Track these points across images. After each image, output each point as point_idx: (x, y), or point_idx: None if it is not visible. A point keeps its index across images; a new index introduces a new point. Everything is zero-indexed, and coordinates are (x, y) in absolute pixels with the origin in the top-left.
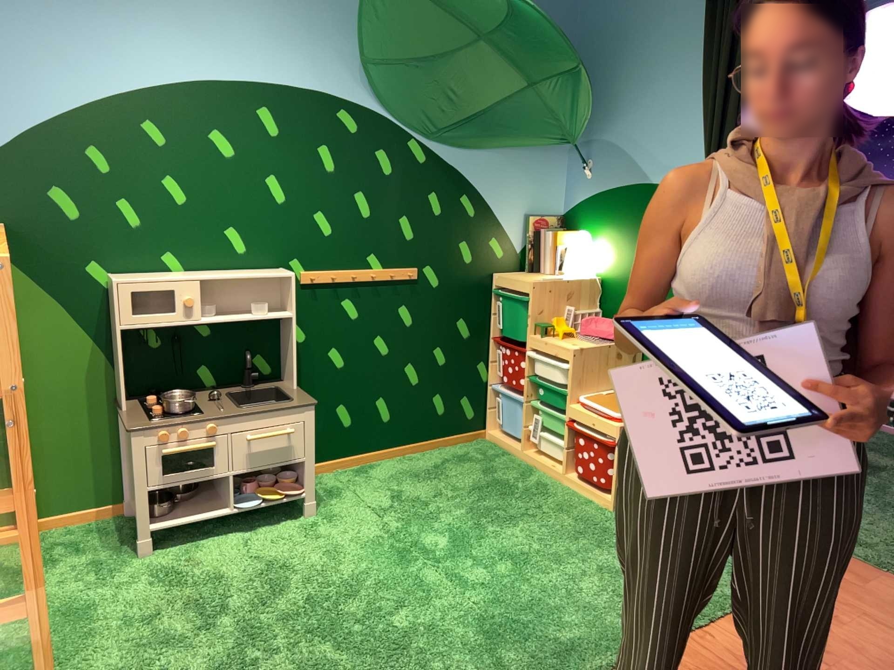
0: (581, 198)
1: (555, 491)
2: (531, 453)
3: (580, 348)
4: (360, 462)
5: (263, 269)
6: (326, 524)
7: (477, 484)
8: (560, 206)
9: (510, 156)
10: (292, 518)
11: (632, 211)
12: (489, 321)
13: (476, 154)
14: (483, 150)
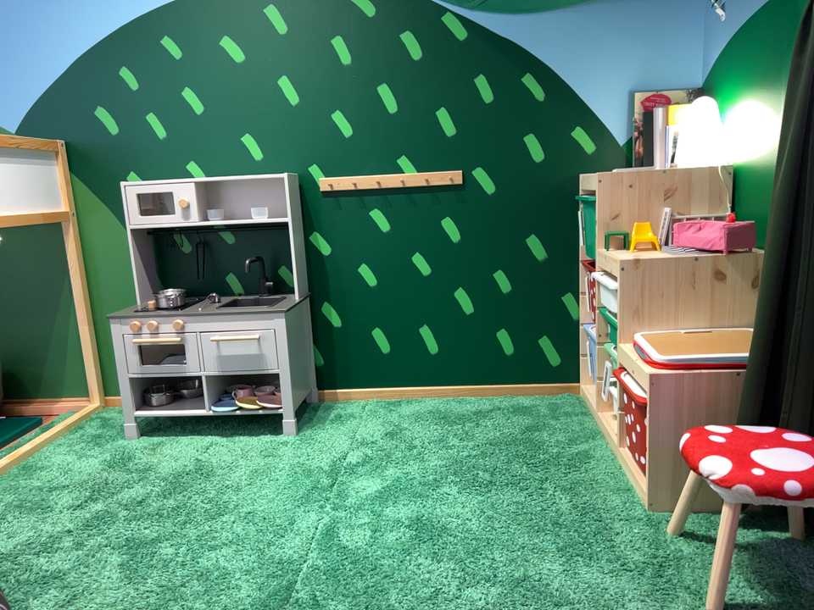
0: (718, 48)
1: (594, 472)
2: (607, 419)
3: (640, 260)
4: (401, 398)
5: (274, 175)
6: (286, 450)
7: (498, 444)
8: (698, 71)
9: (600, 9)
10: (267, 438)
11: (769, 40)
12: (578, 238)
13: (542, 13)
14: (552, 7)
